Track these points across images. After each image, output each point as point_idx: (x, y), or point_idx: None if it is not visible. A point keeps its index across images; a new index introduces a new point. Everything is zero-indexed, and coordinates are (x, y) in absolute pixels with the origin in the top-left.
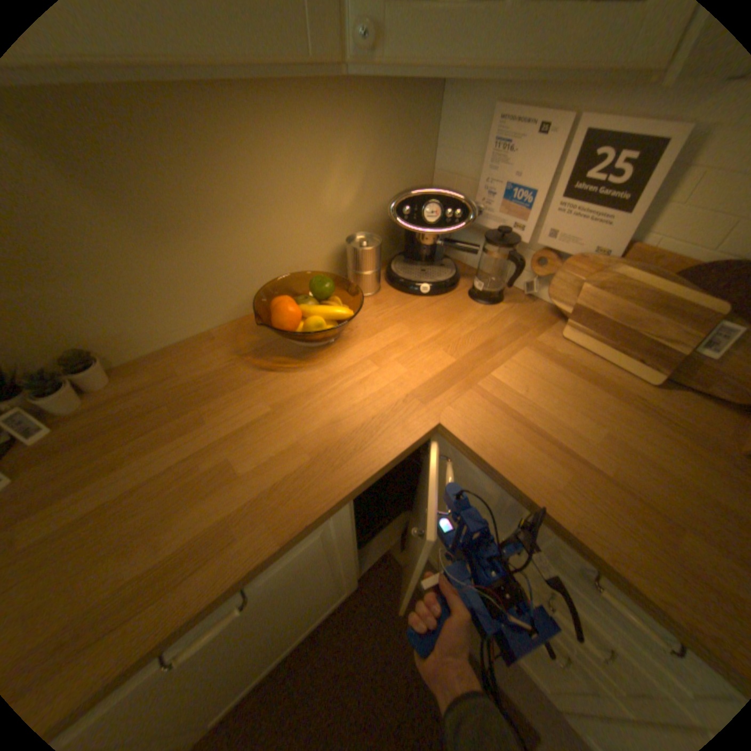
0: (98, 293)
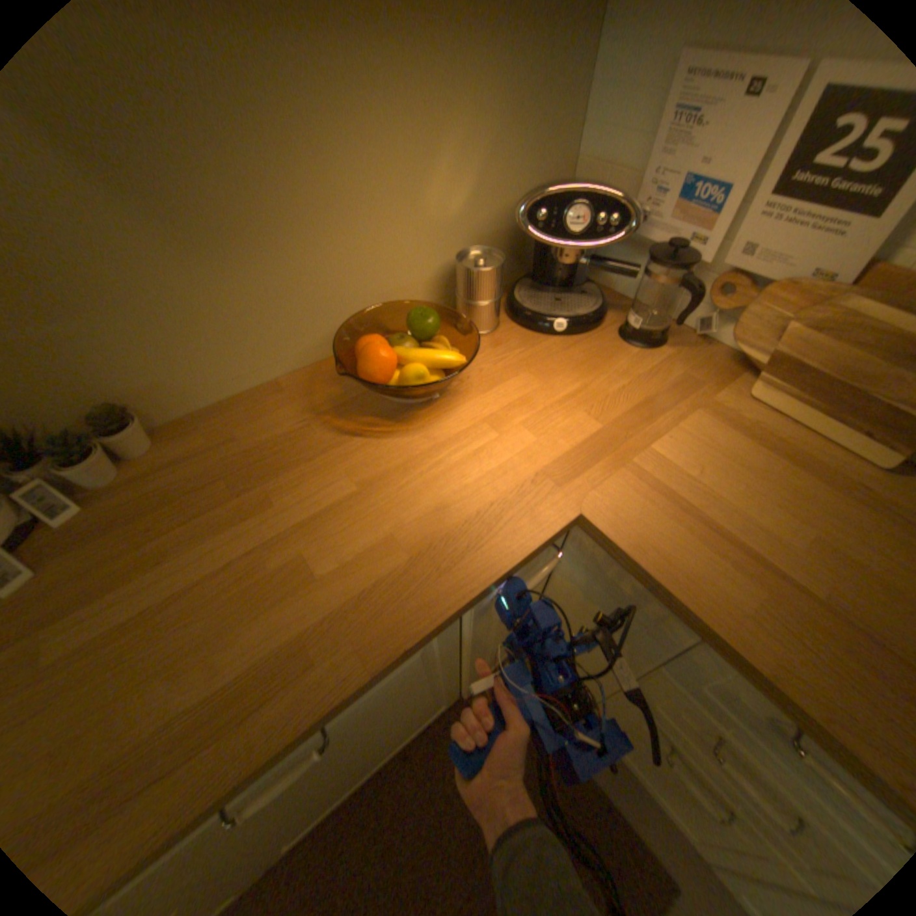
0: (131, 330)
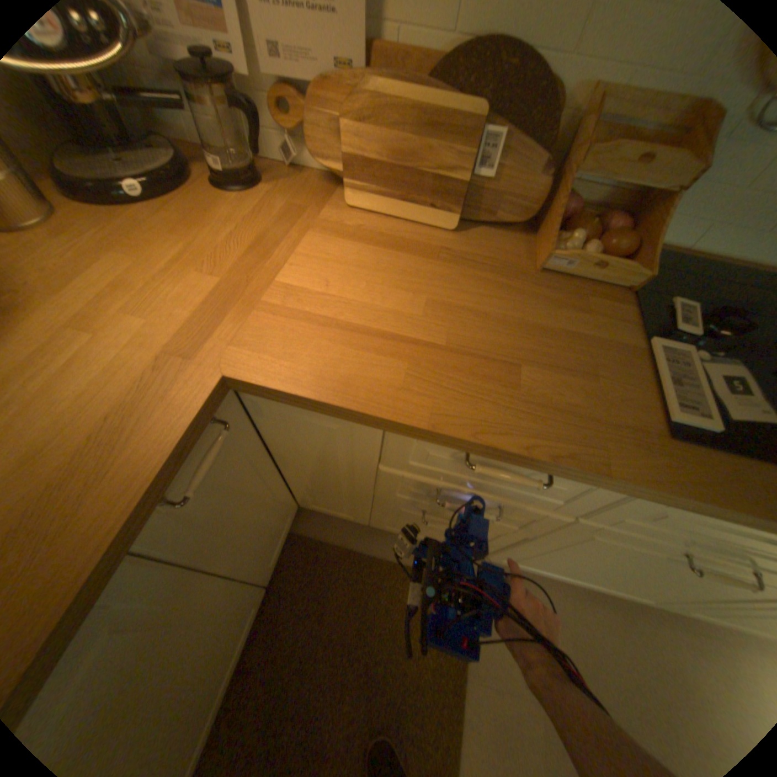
0: None
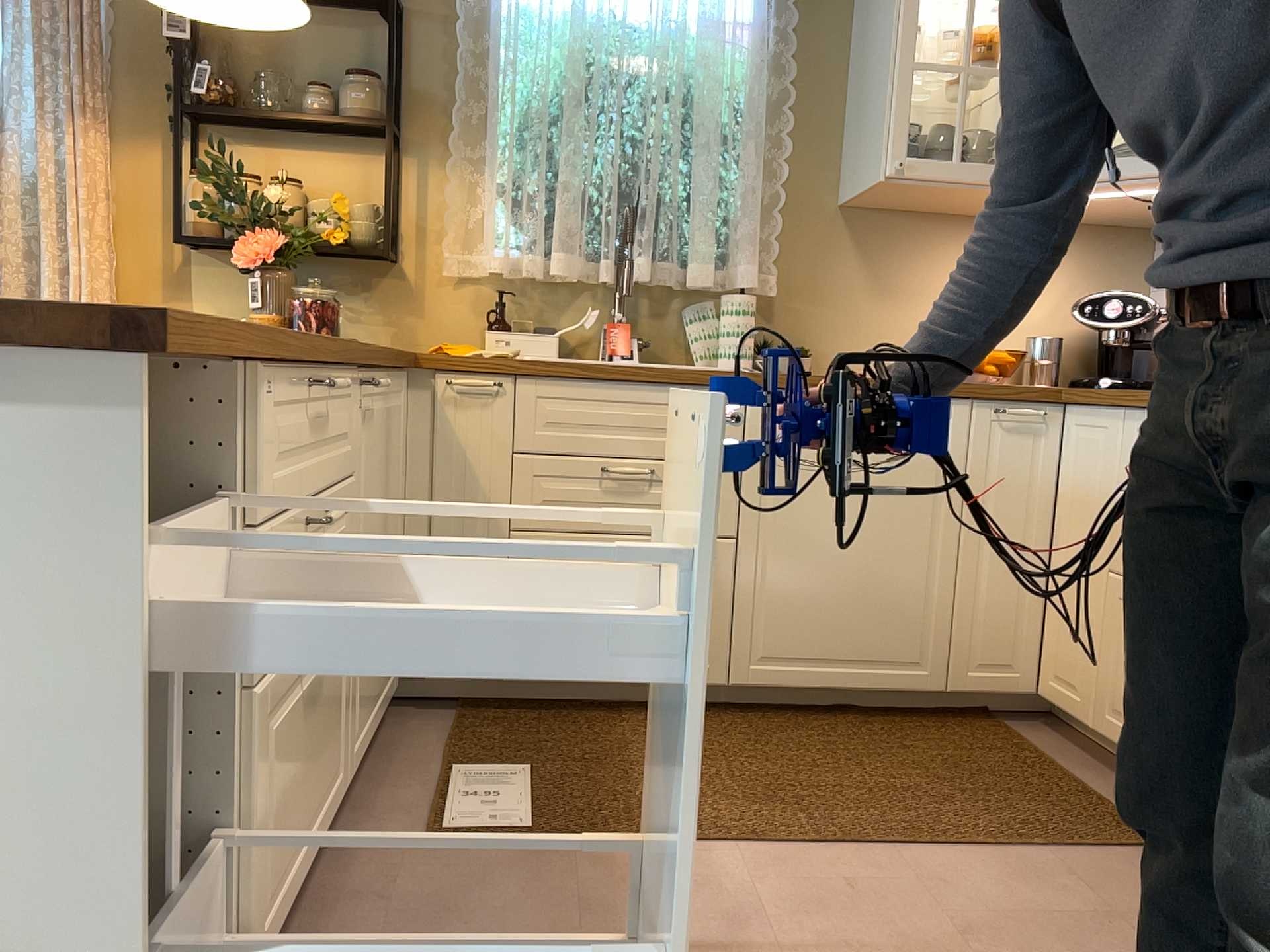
0: (834, 317)
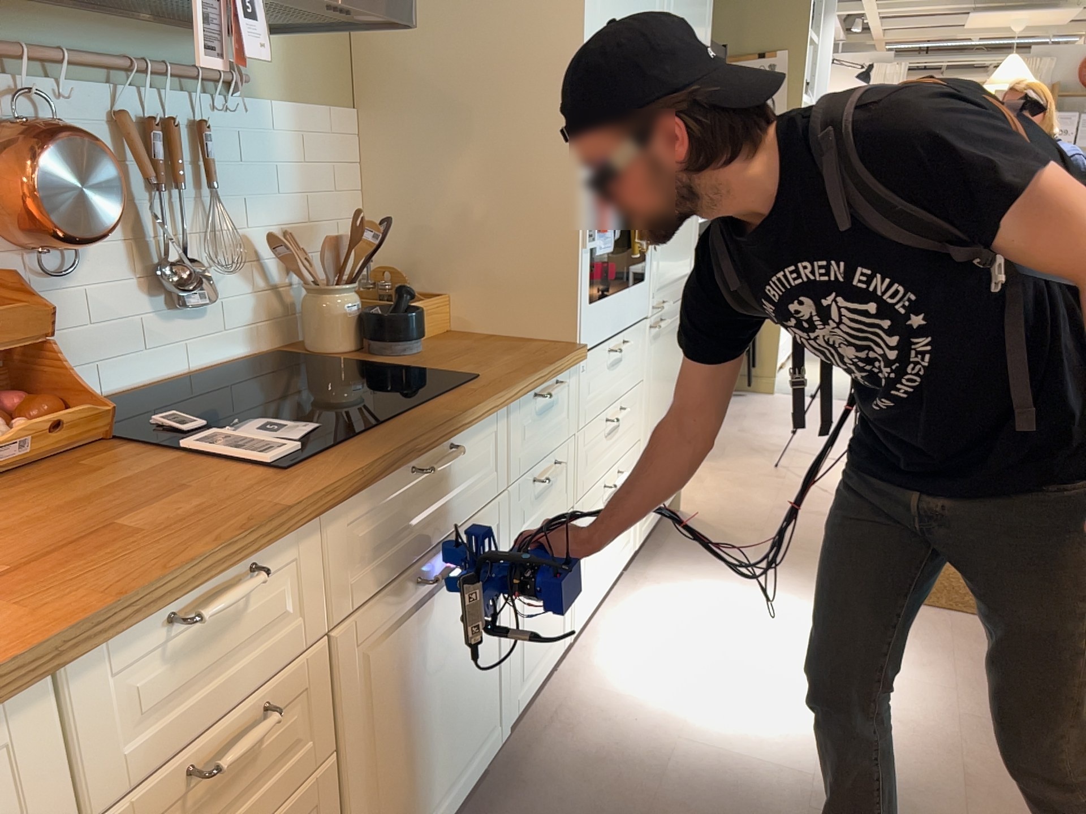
0: None
